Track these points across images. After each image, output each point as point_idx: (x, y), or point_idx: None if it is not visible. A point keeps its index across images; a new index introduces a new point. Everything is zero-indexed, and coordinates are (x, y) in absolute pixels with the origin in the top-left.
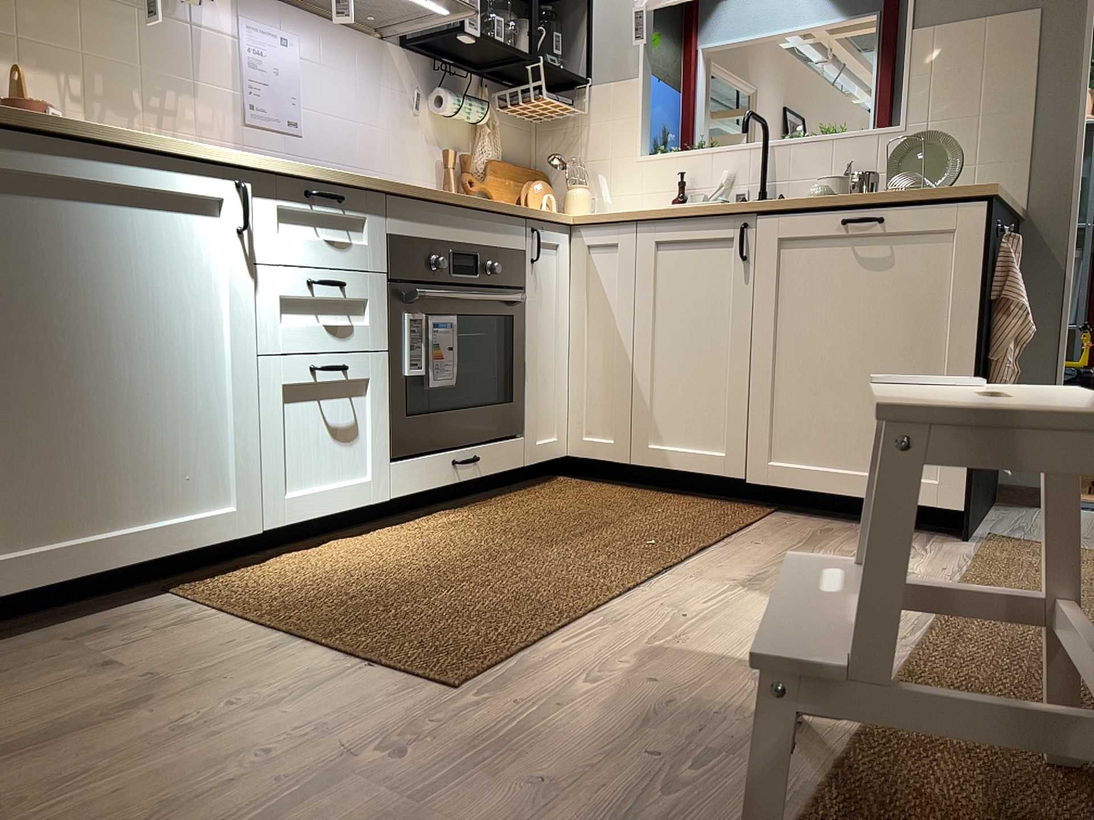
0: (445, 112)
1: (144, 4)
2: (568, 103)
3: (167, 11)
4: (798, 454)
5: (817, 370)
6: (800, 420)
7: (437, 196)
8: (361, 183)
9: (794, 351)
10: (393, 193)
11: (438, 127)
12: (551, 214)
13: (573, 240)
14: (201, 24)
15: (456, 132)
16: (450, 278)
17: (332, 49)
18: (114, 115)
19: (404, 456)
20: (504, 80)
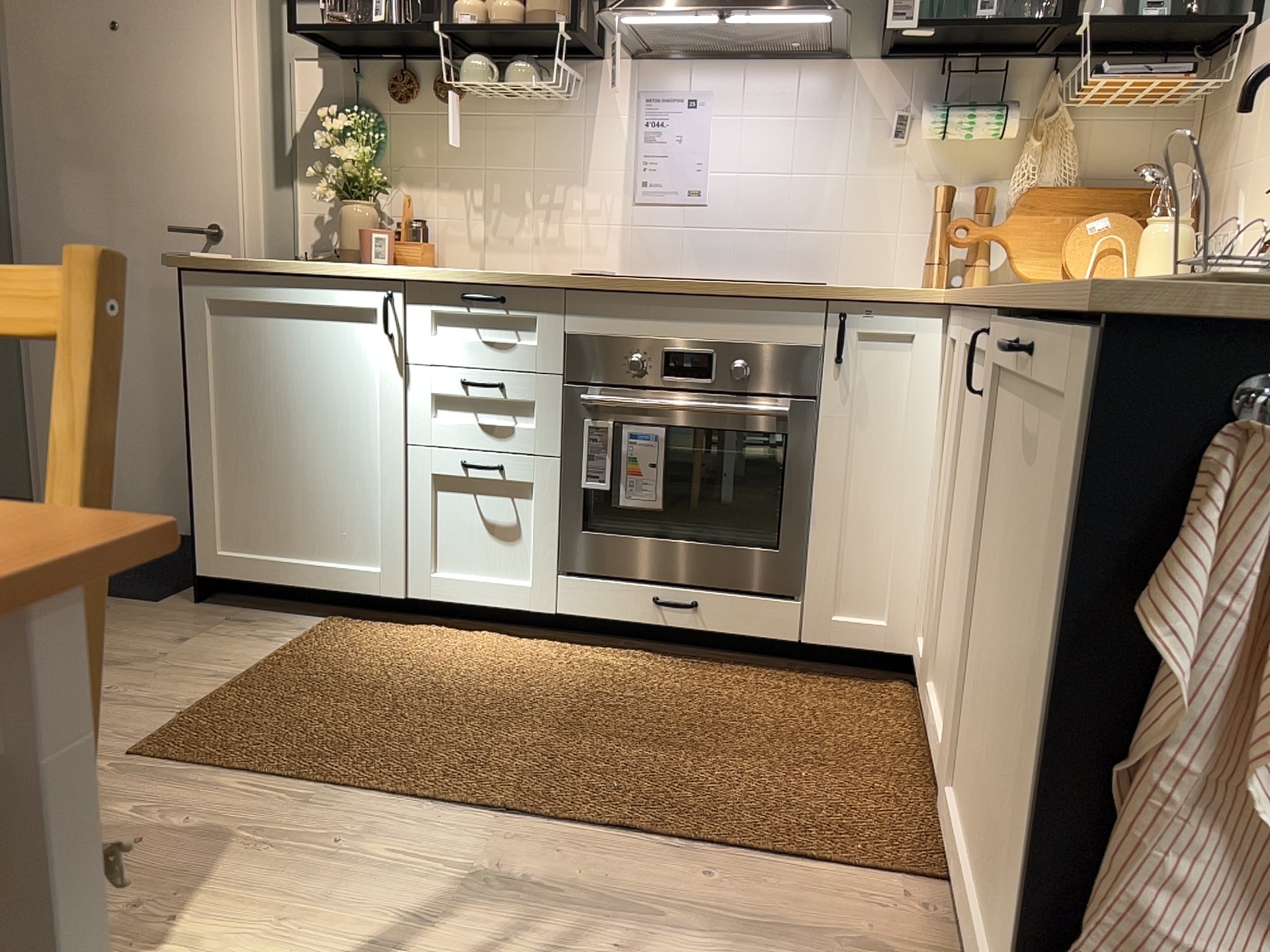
0: (922, 137)
1: (535, 108)
2: (1174, 74)
3: (557, 108)
4: (971, 804)
5: (996, 655)
6: (979, 741)
7: (636, 286)
8: (522, 281)
9: (992, 603)
10: (569, 288)
11: (941, 153)
12: (920, 290)
13: (950, 332)
14: (591, 111)
15: (984, 154)
16: (661, 383)
17: (757, 92)
18: (503, 215)
19: (598, 576)
20: (1102, 52)
